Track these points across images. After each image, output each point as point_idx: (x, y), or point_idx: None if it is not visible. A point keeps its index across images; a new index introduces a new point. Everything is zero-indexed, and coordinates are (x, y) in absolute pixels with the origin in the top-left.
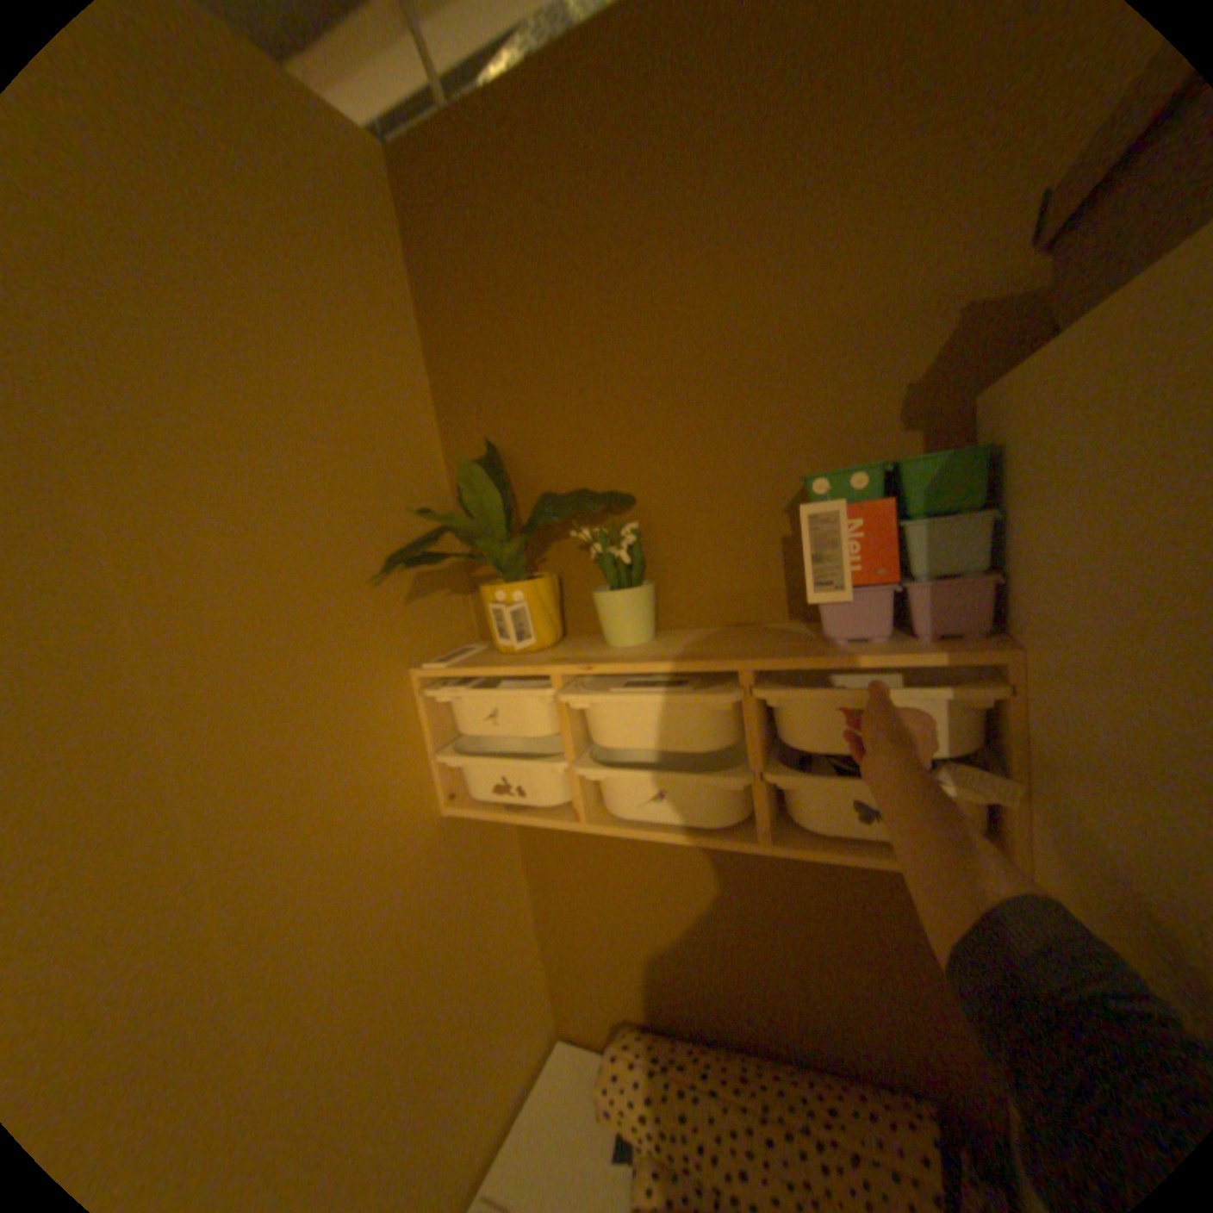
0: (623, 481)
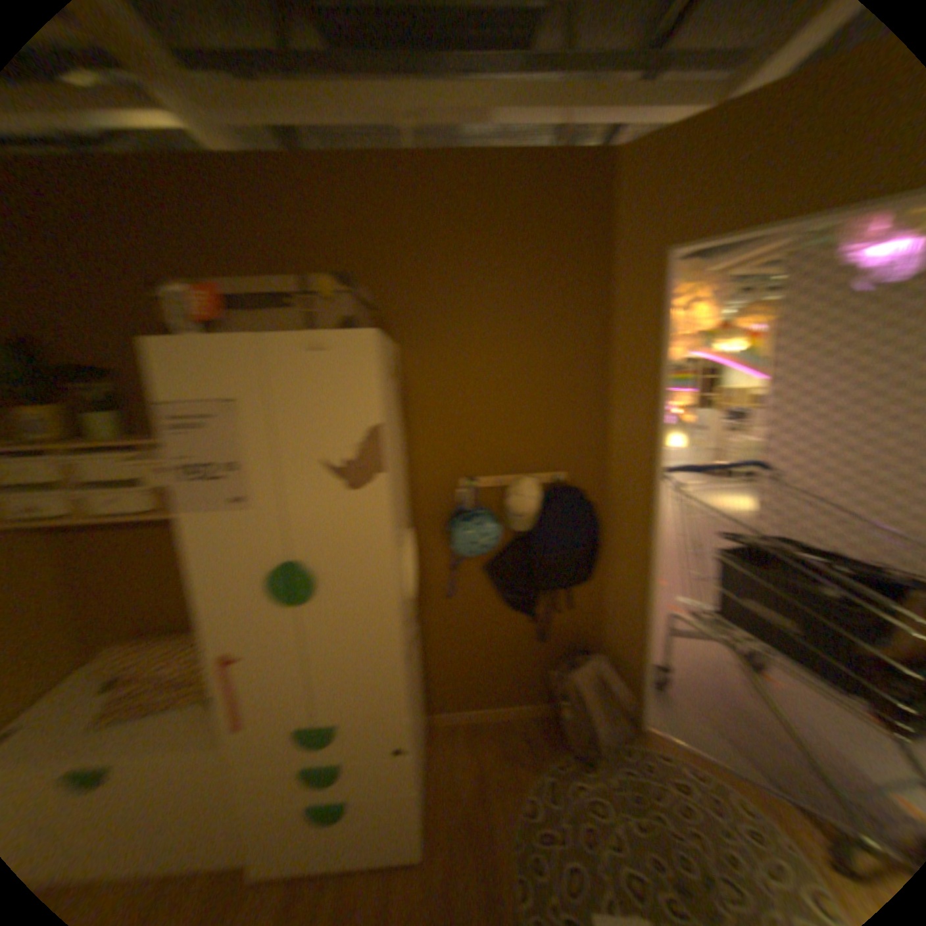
0: (96, 364)
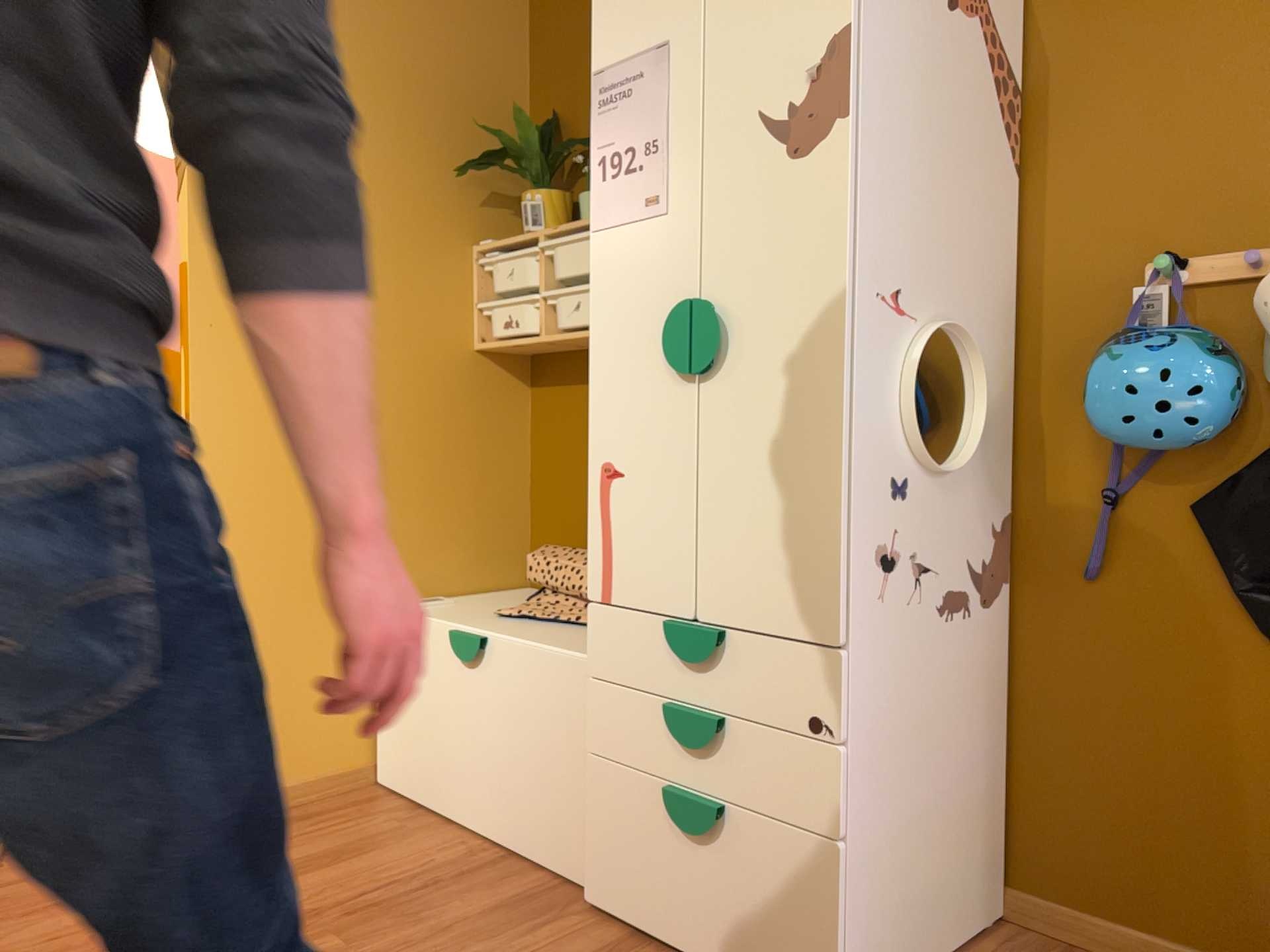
0: None
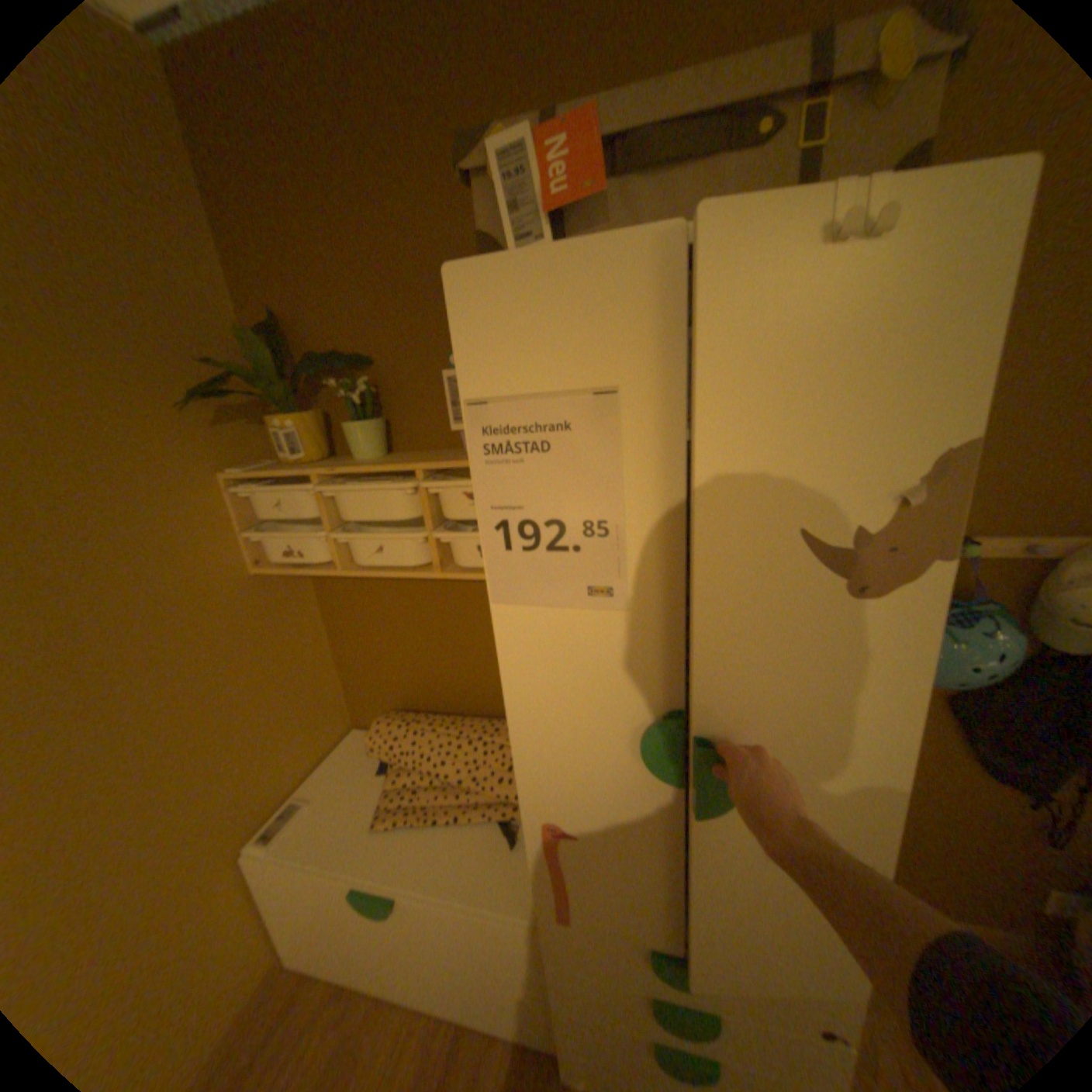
0: (364, 348)
